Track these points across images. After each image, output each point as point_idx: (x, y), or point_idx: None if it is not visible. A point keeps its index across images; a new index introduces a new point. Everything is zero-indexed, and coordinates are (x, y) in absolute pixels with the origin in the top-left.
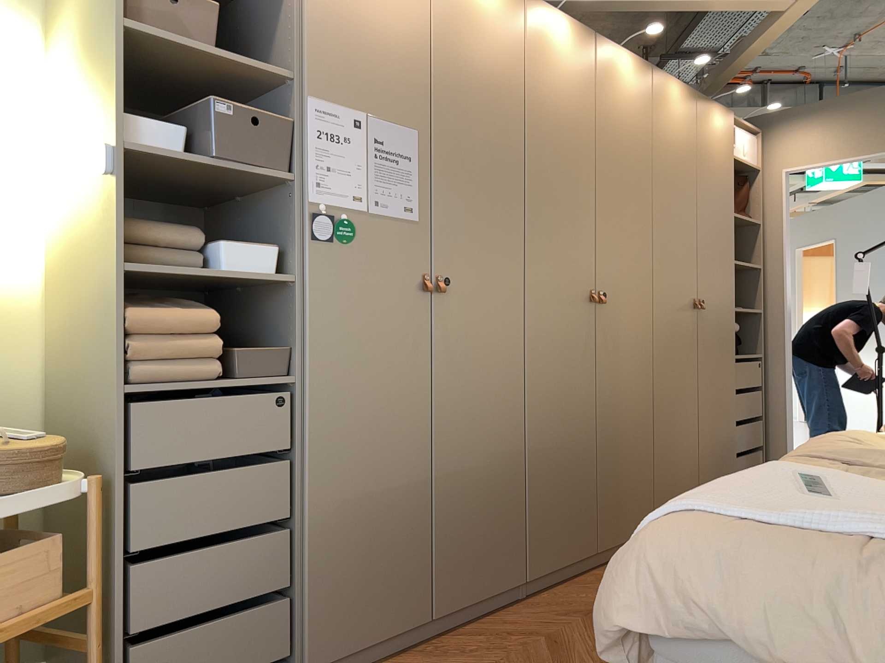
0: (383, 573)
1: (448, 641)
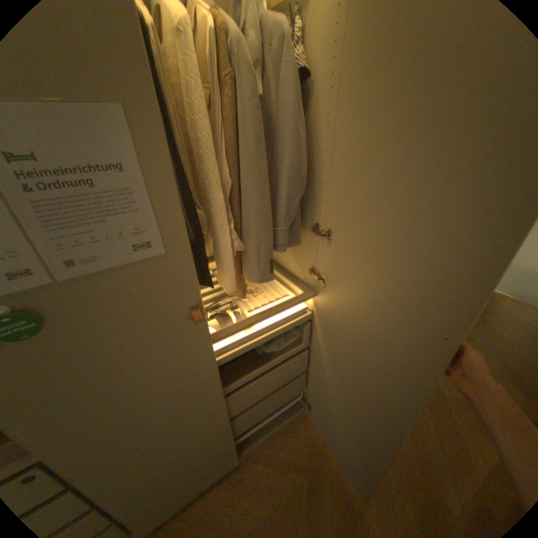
0: (202, 470)
1: (255, 466)
